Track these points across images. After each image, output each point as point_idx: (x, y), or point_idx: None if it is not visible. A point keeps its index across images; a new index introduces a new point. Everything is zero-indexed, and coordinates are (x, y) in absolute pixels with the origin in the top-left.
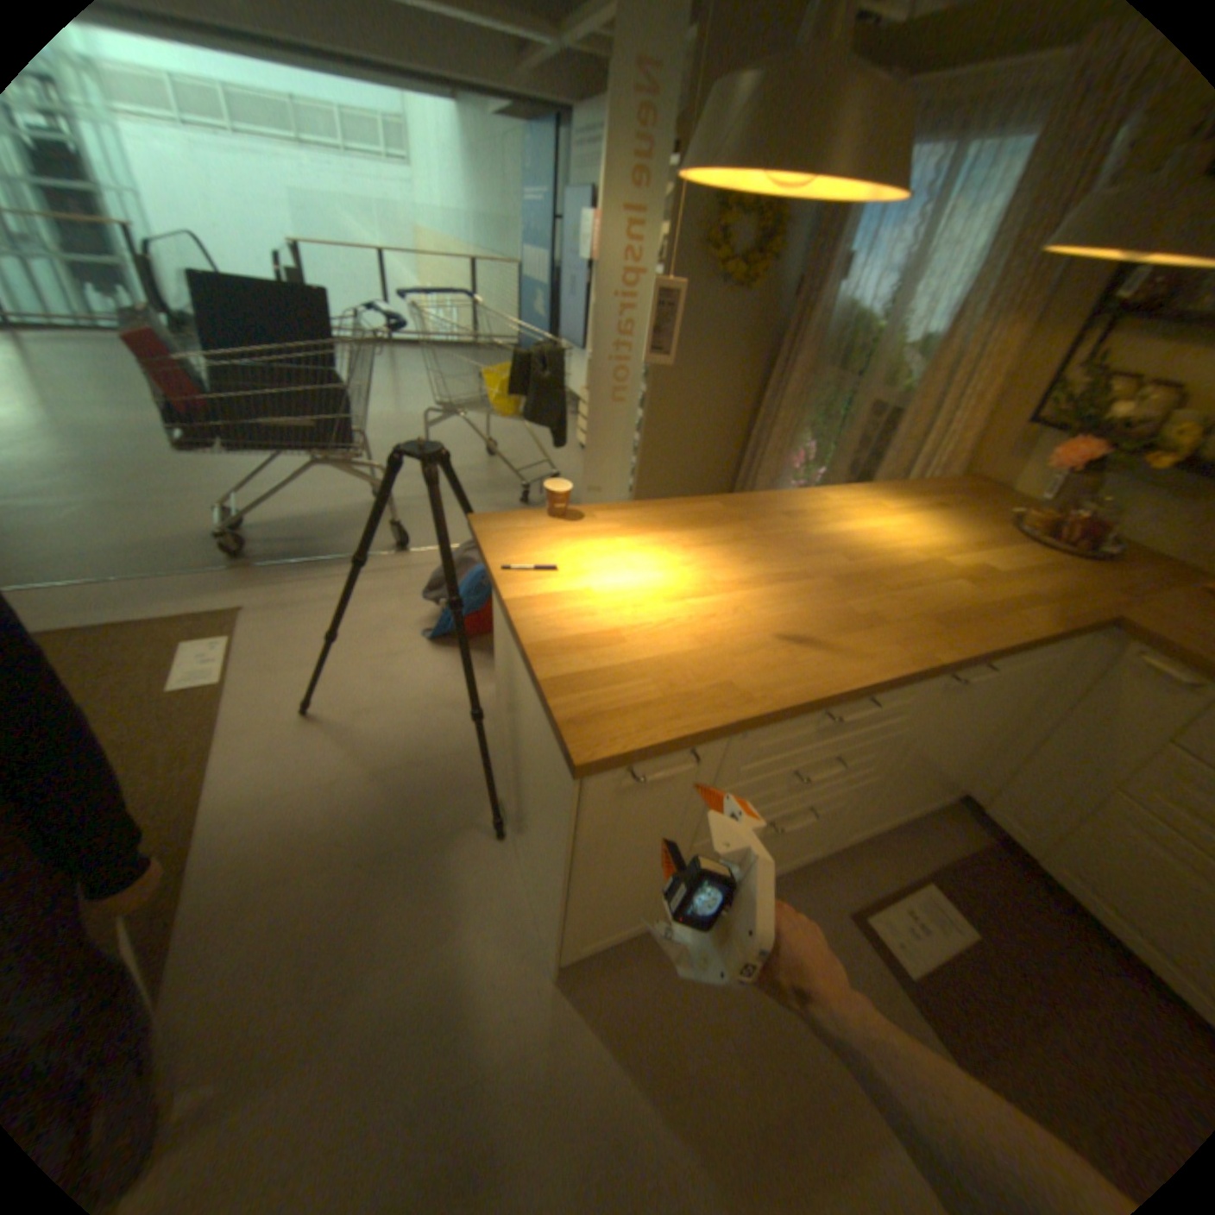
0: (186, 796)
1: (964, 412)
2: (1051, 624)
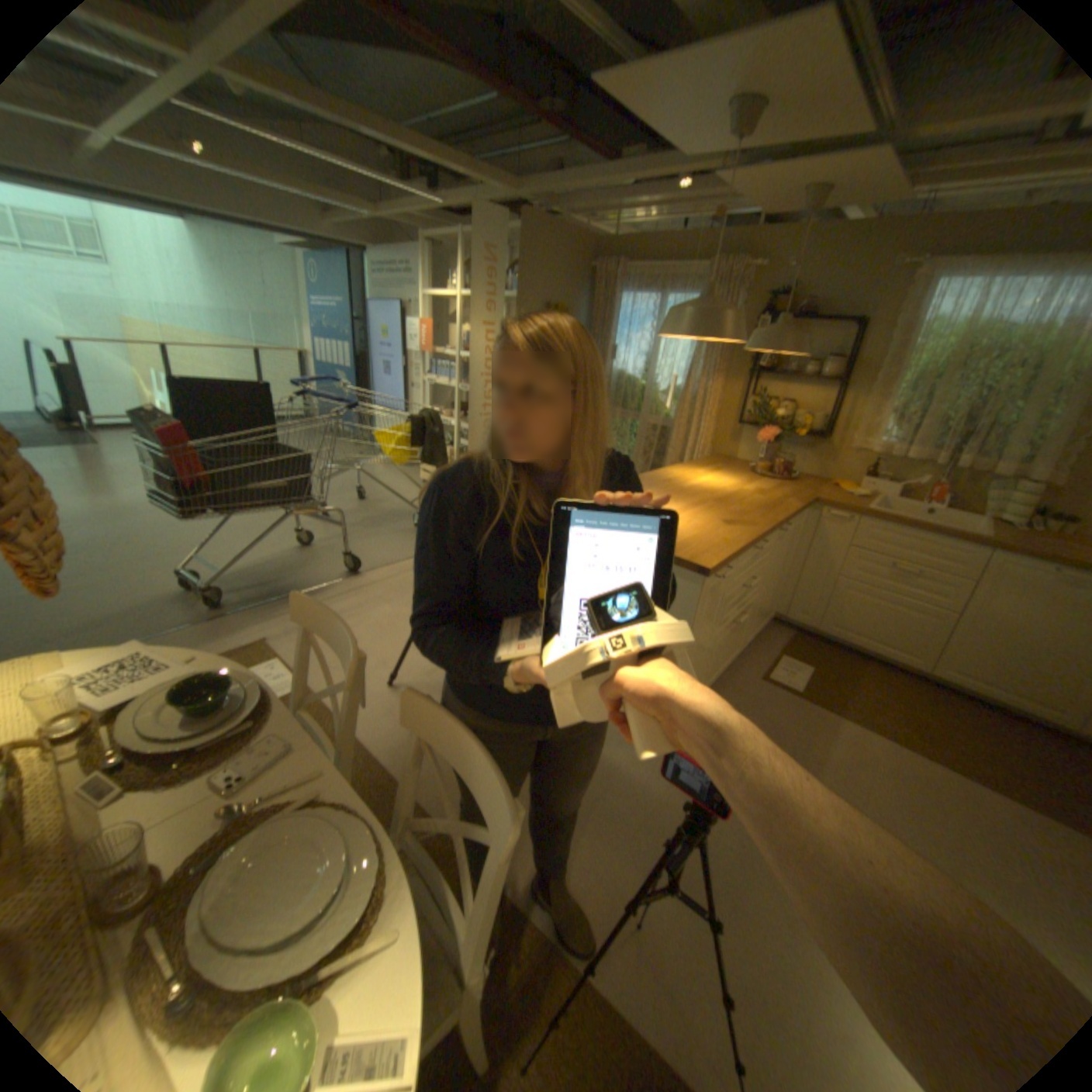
0: (357, 751)
1: (704, 423)
2: (798, 503)
